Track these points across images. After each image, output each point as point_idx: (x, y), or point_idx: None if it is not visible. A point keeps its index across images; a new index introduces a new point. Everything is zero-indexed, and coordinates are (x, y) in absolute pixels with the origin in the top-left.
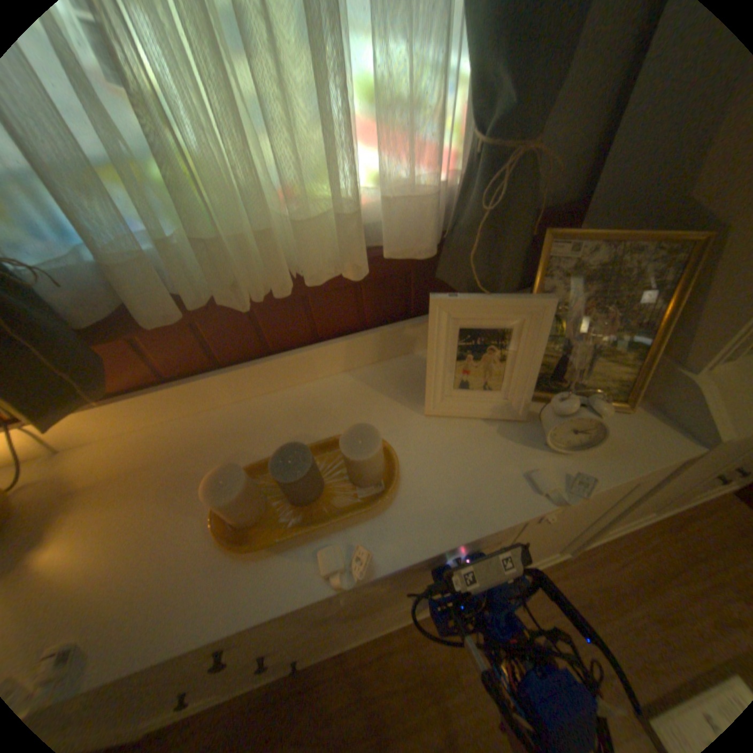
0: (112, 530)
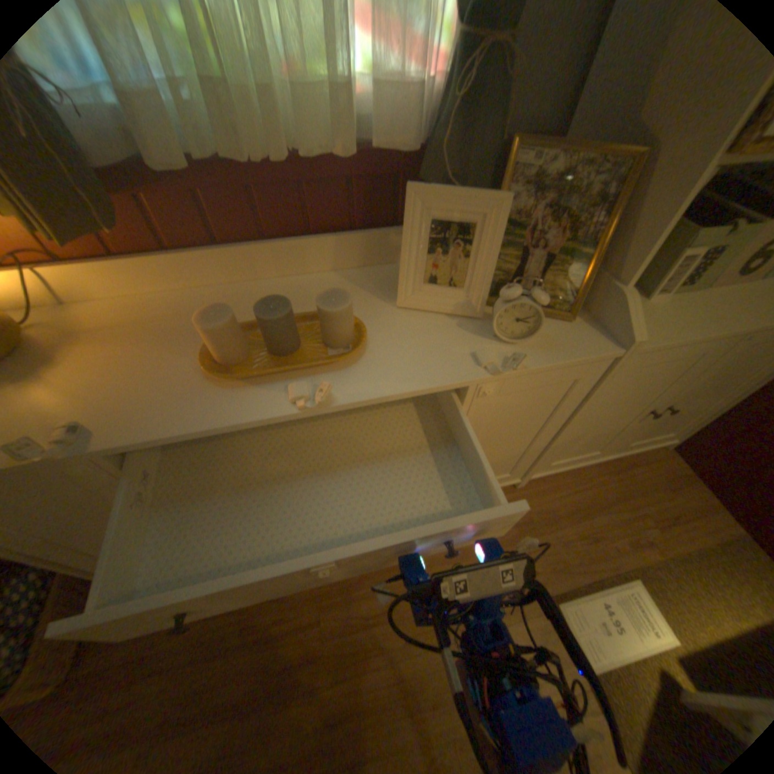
0: (114, 360)
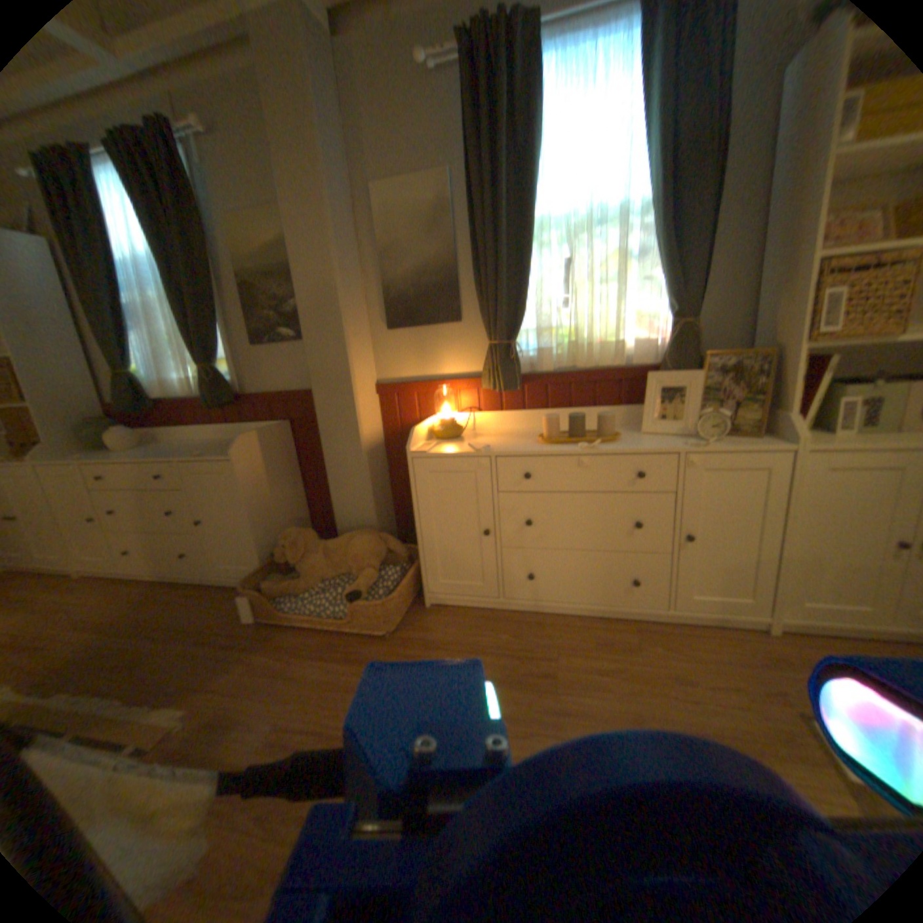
0: (498, 440)
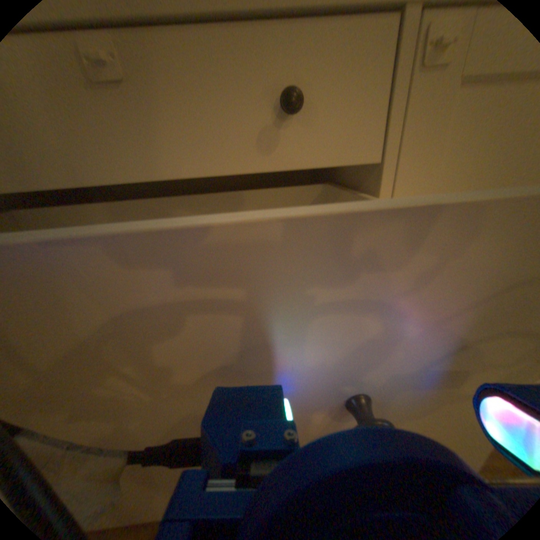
0: None
